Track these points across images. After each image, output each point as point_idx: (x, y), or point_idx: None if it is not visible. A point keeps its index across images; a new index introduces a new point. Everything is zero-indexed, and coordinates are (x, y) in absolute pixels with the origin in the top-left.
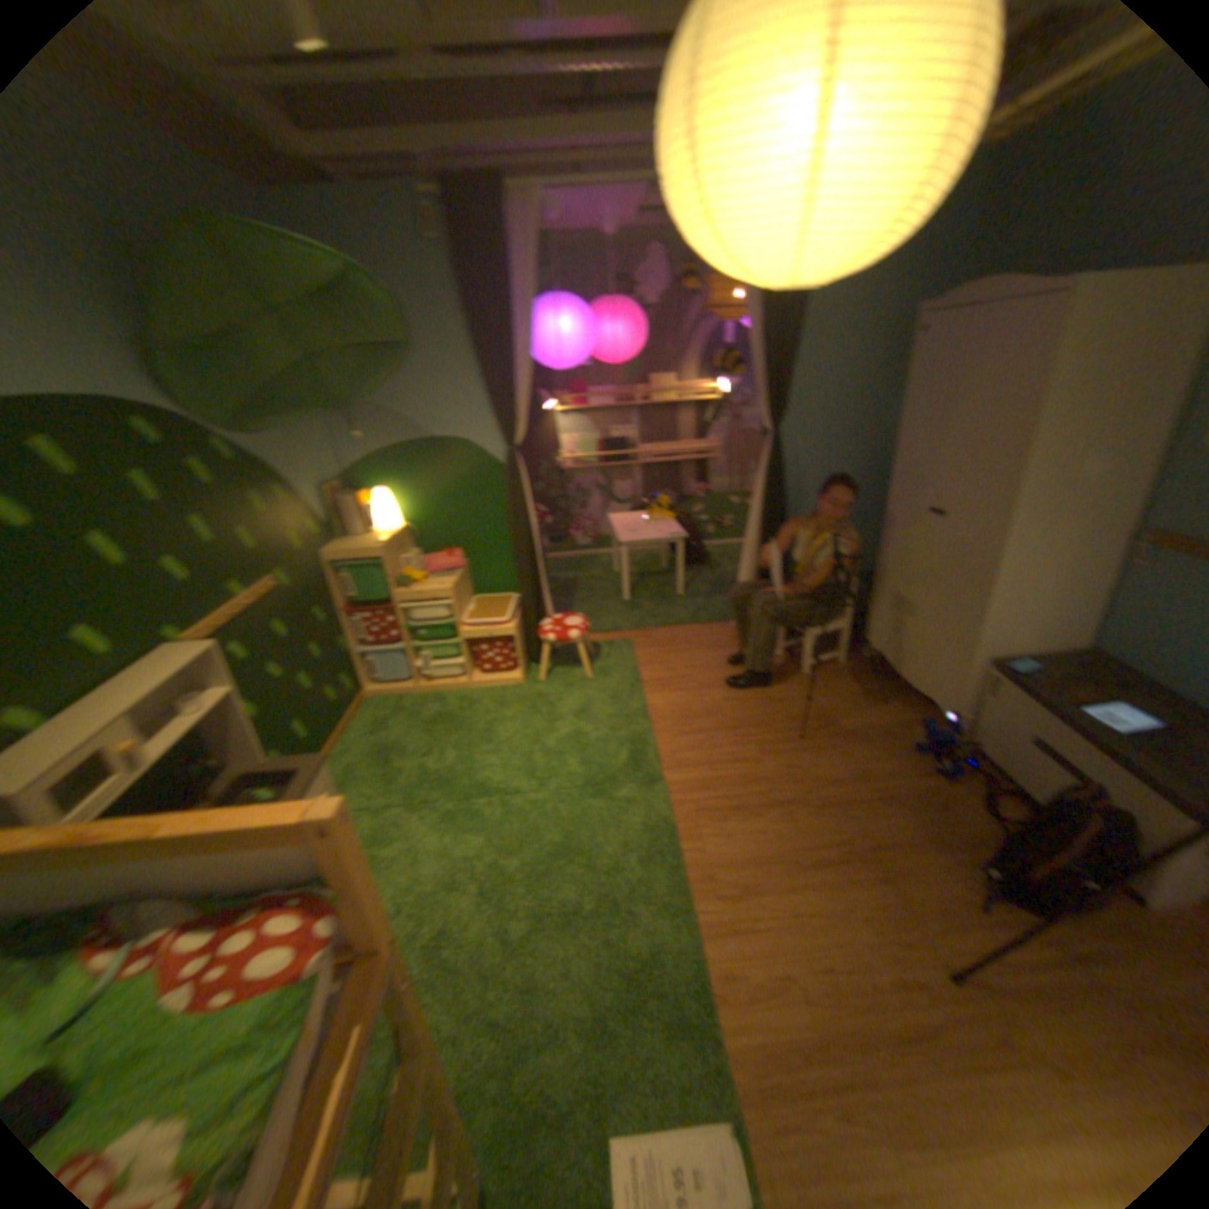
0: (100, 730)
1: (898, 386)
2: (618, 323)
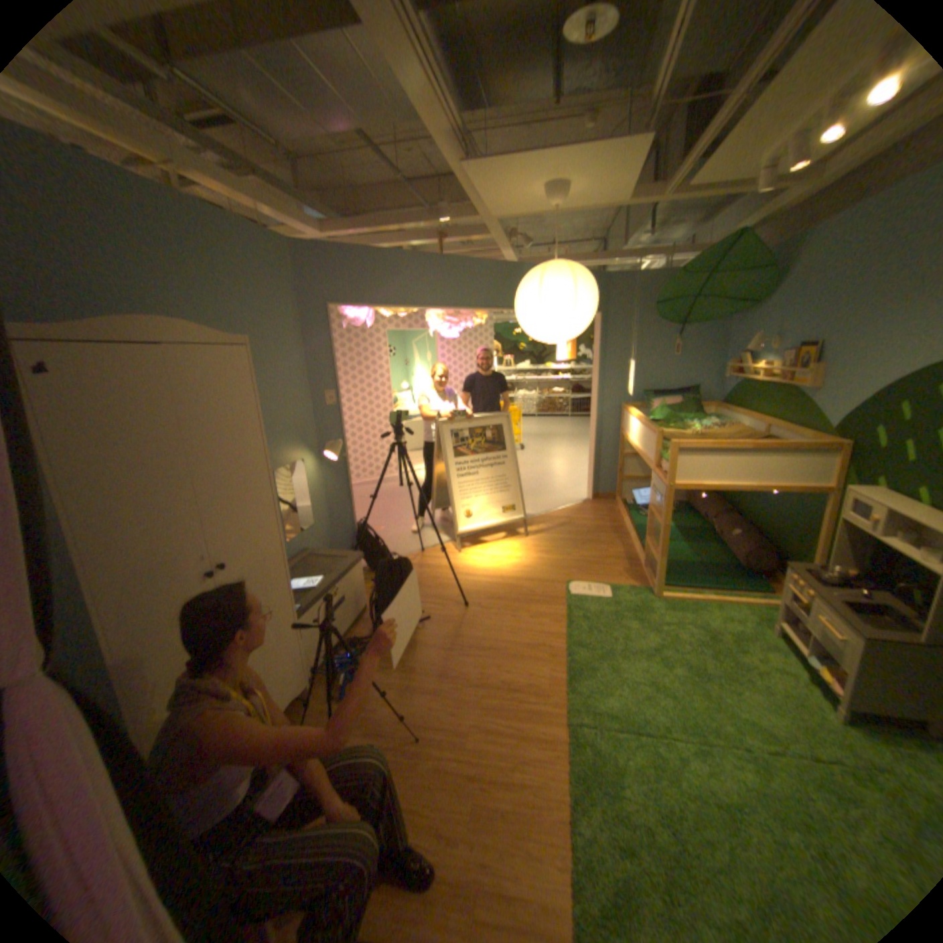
0: (877, 505)
1: None
2: None
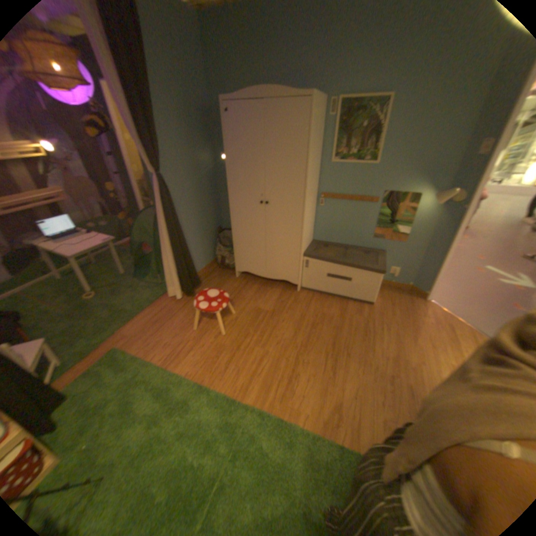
0: None
1: (198, 142)
2: None
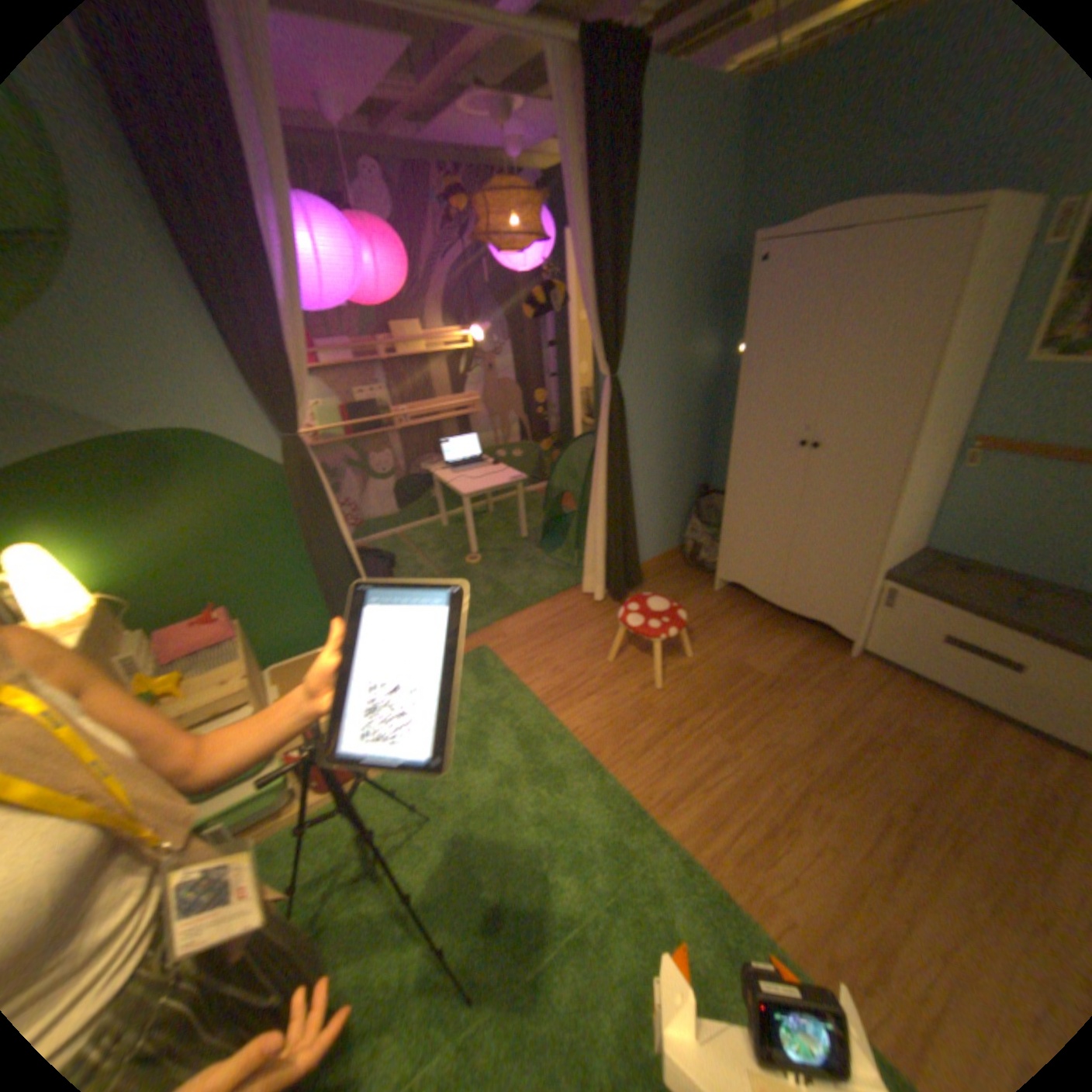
0: None
1: (698, 321)
2: (379, 247)
